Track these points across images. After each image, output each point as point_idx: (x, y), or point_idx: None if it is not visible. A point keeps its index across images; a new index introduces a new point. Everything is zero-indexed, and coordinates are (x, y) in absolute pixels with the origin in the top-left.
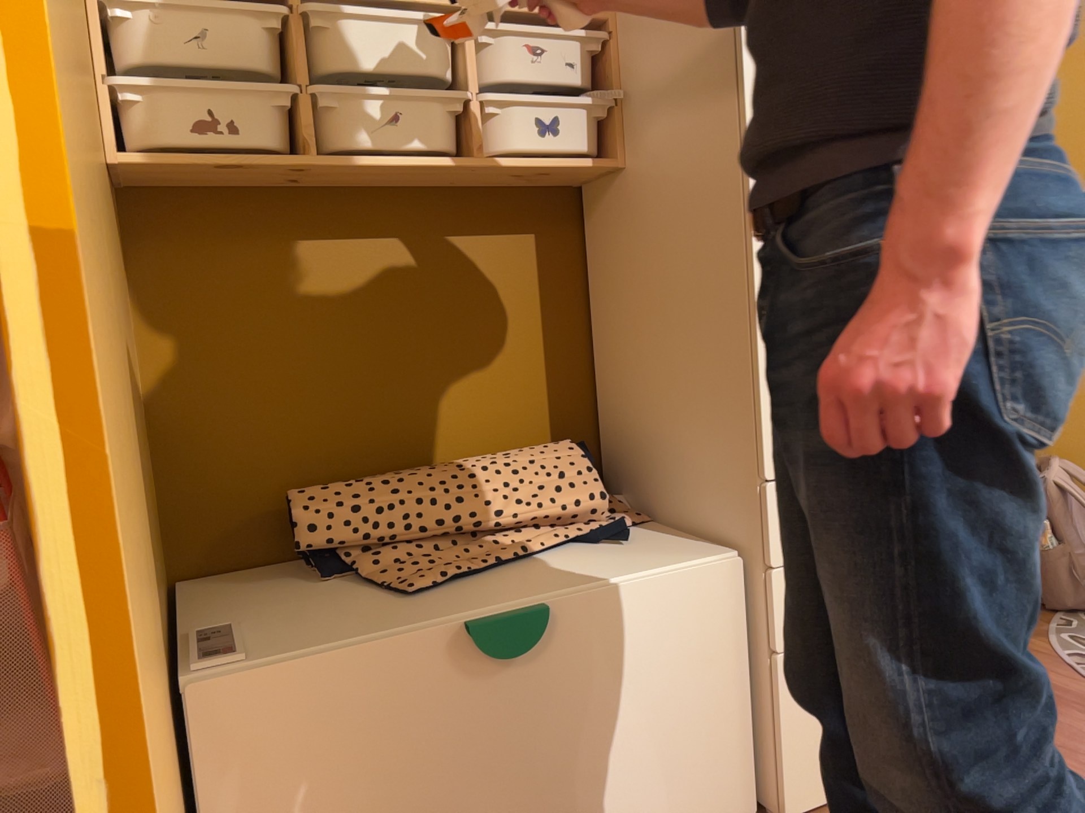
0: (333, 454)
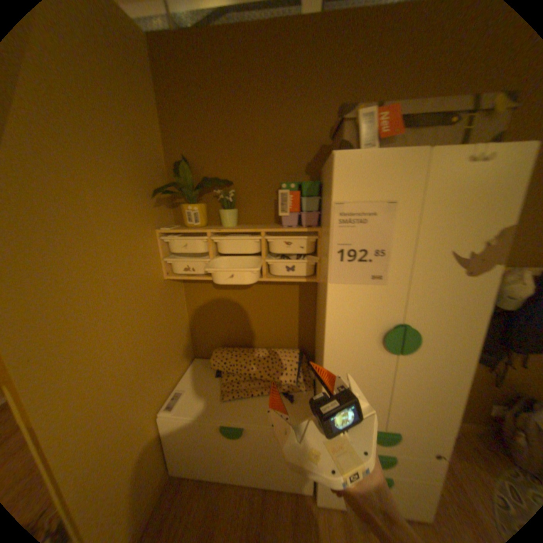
0: (232, 338)
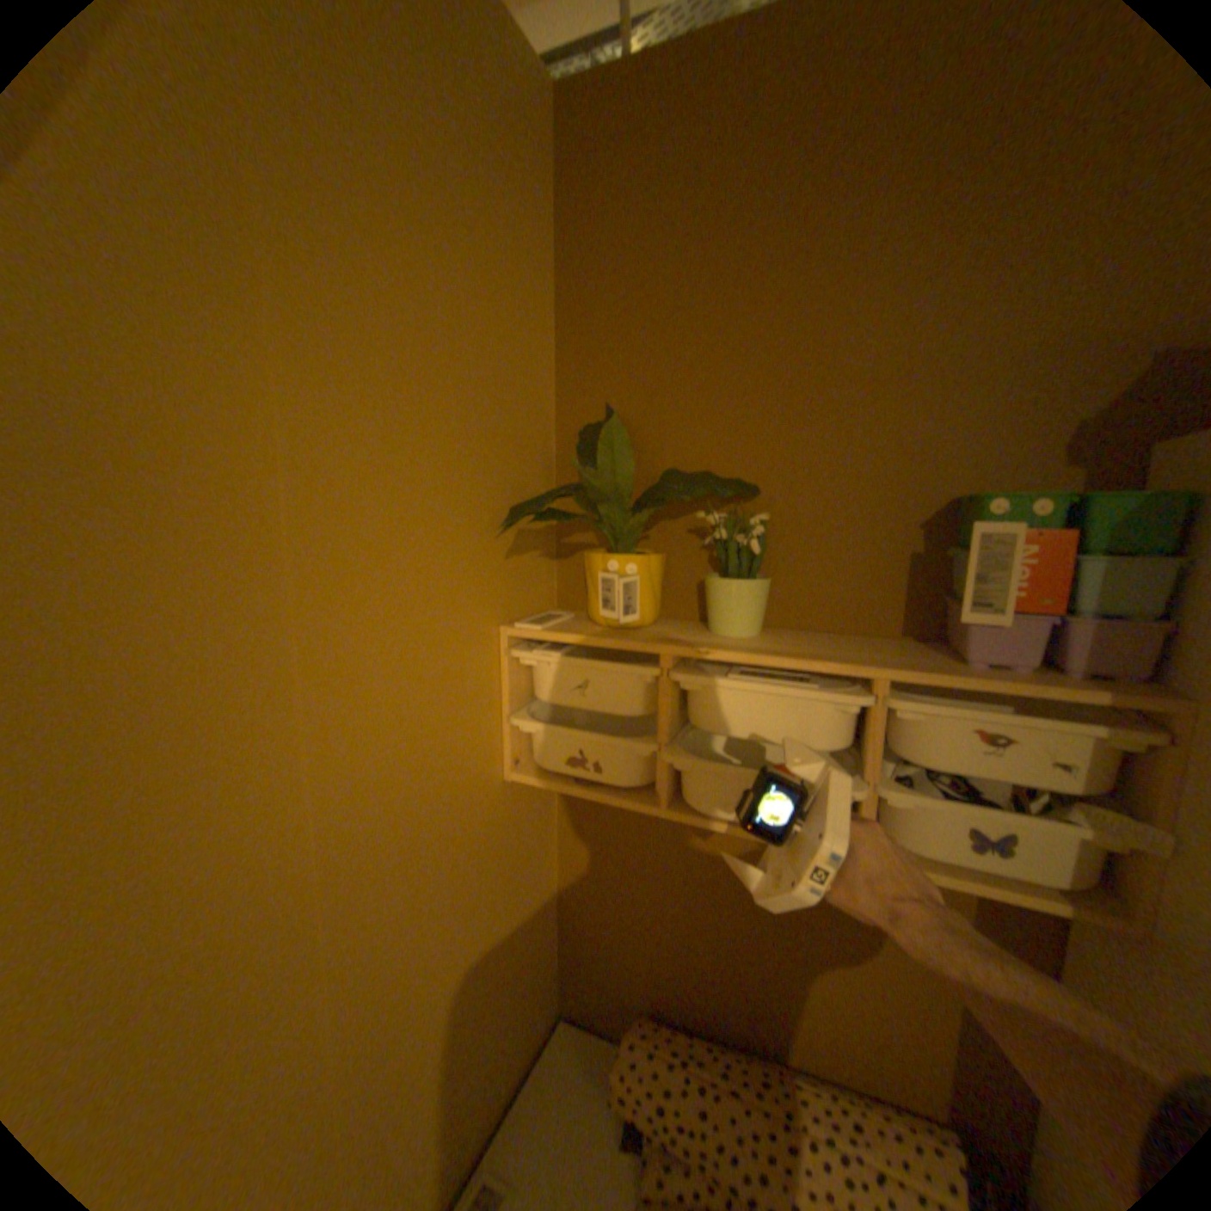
0: (689, 993)
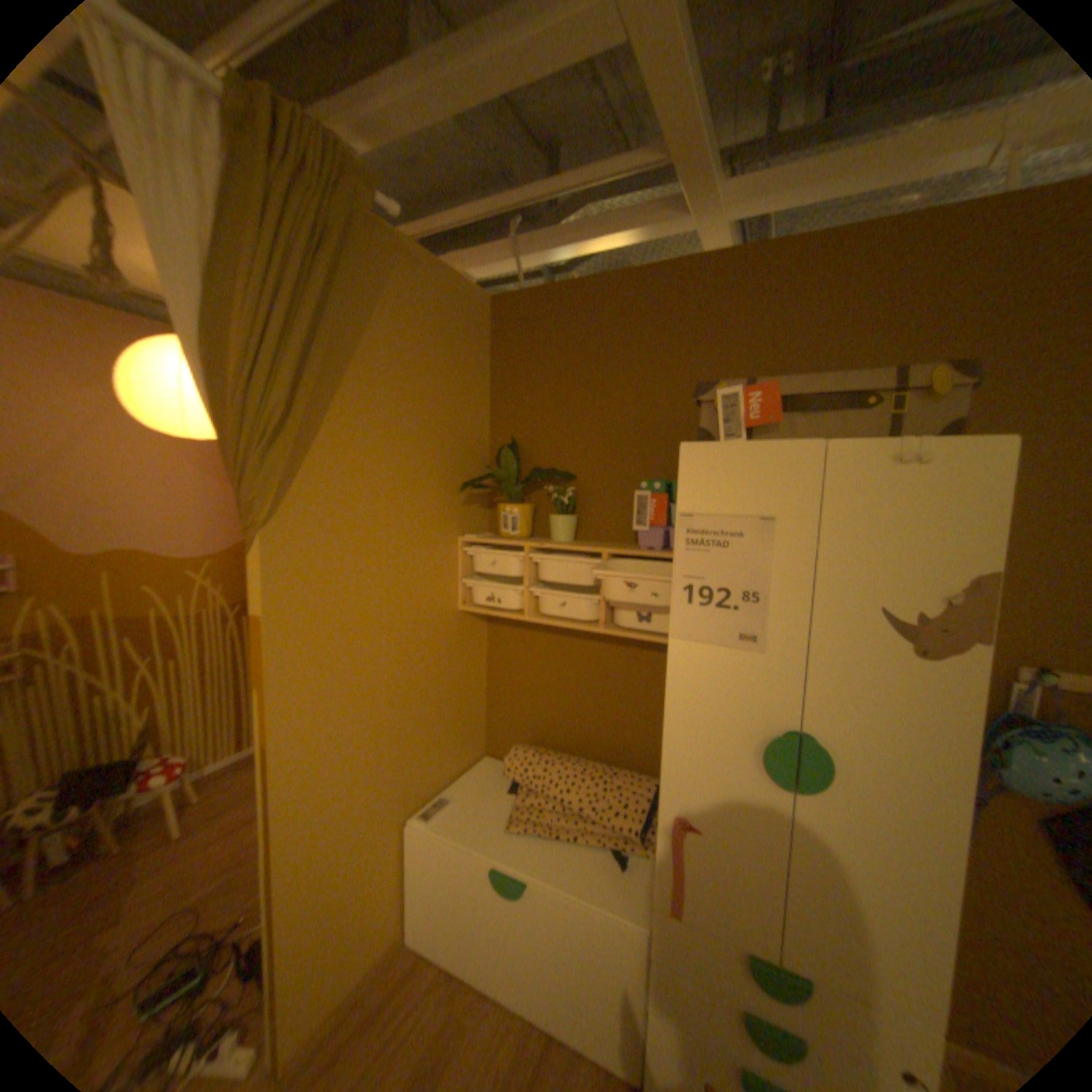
0: (549, 731)
